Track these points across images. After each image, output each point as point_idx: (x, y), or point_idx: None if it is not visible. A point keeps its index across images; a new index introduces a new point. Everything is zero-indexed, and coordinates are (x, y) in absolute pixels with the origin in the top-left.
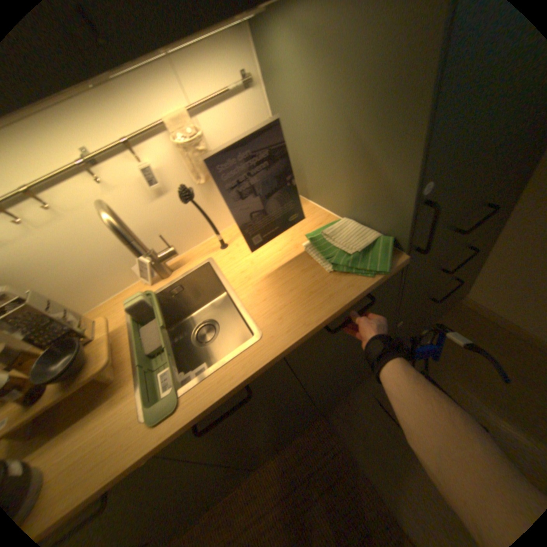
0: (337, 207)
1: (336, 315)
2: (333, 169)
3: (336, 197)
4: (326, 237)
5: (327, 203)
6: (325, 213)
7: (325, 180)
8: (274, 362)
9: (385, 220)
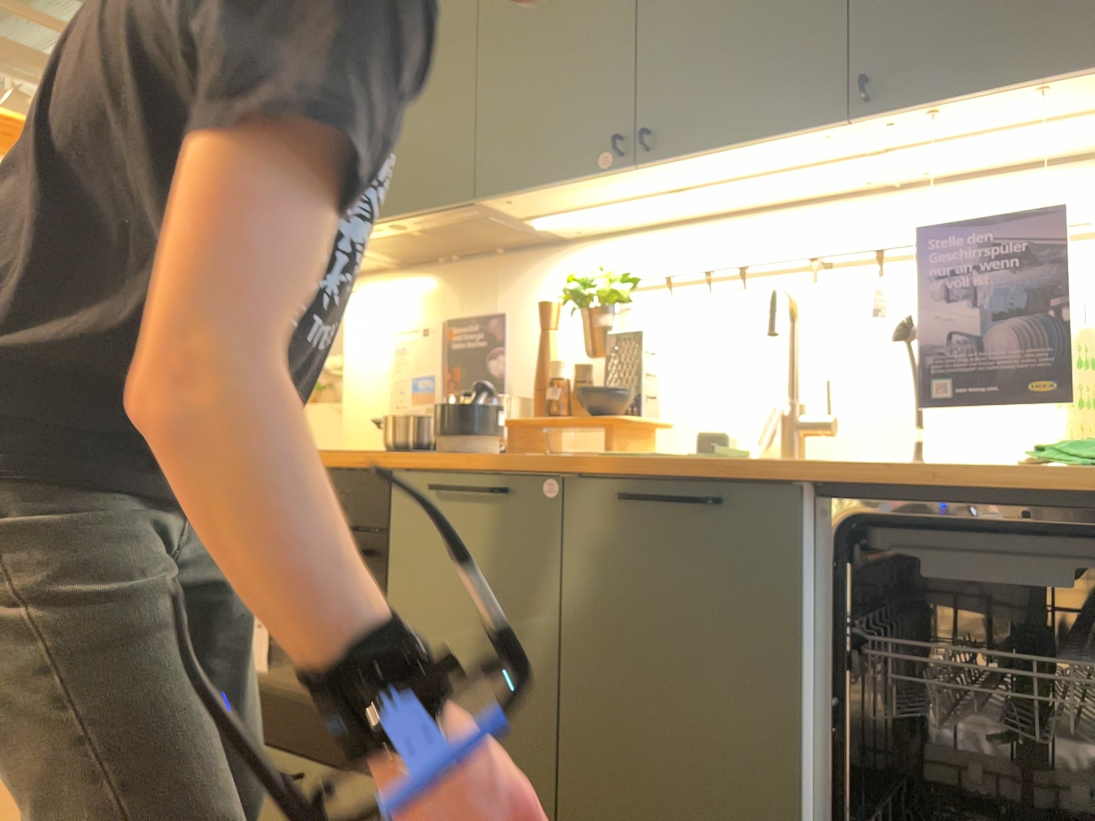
0: None
1: (947, 478)
2: None
3: None
4: None
5: None
6: None
7: None
8: (784, 473)
9: None
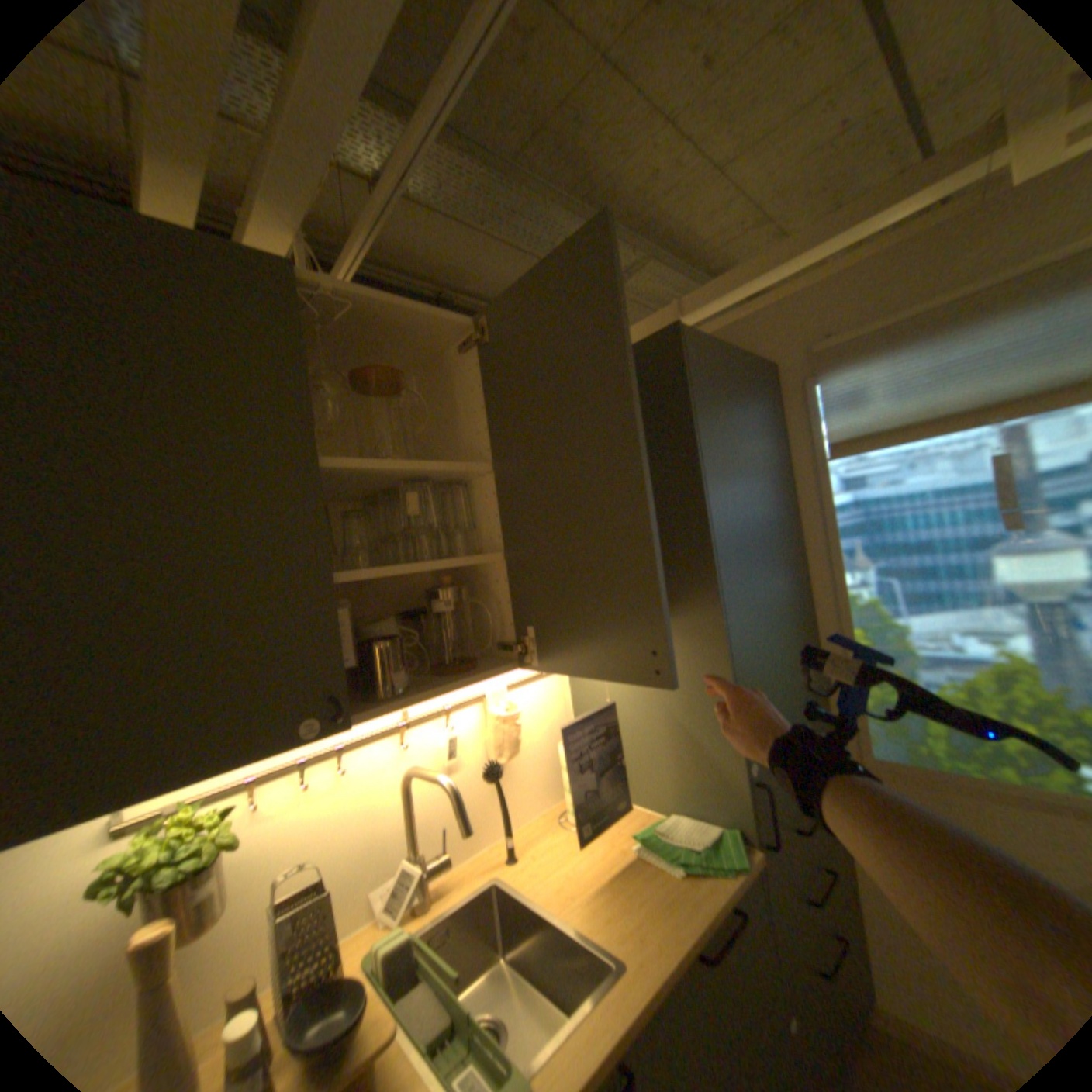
0: (661, 803)
1: (711, 929)
2: (654, 755)
3: (659, 789)
4: (661, 836)
5: (646, 799)
6: (645, 812)
7: (642, 768)
8: (656, 1002)
9: (724, 809)
